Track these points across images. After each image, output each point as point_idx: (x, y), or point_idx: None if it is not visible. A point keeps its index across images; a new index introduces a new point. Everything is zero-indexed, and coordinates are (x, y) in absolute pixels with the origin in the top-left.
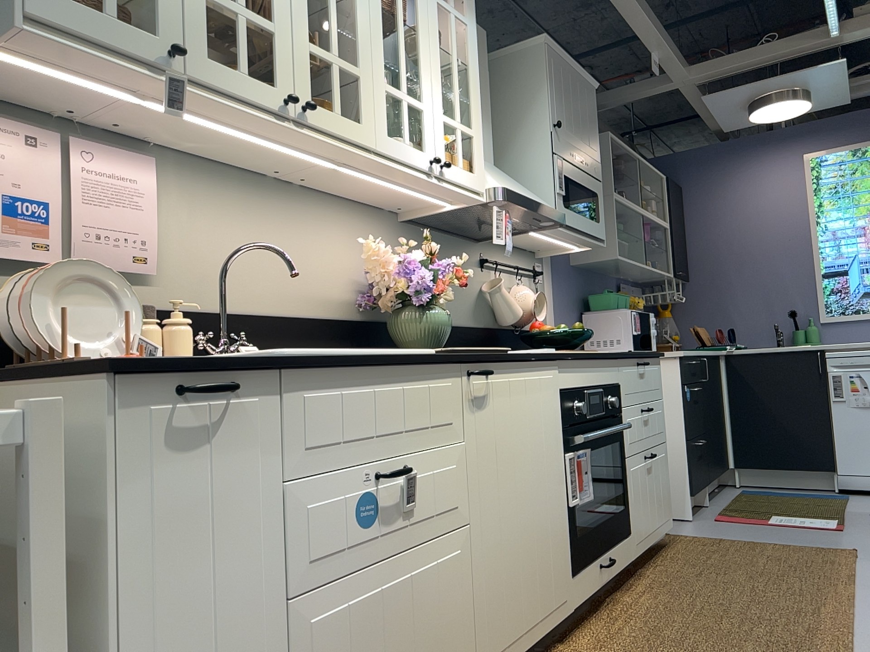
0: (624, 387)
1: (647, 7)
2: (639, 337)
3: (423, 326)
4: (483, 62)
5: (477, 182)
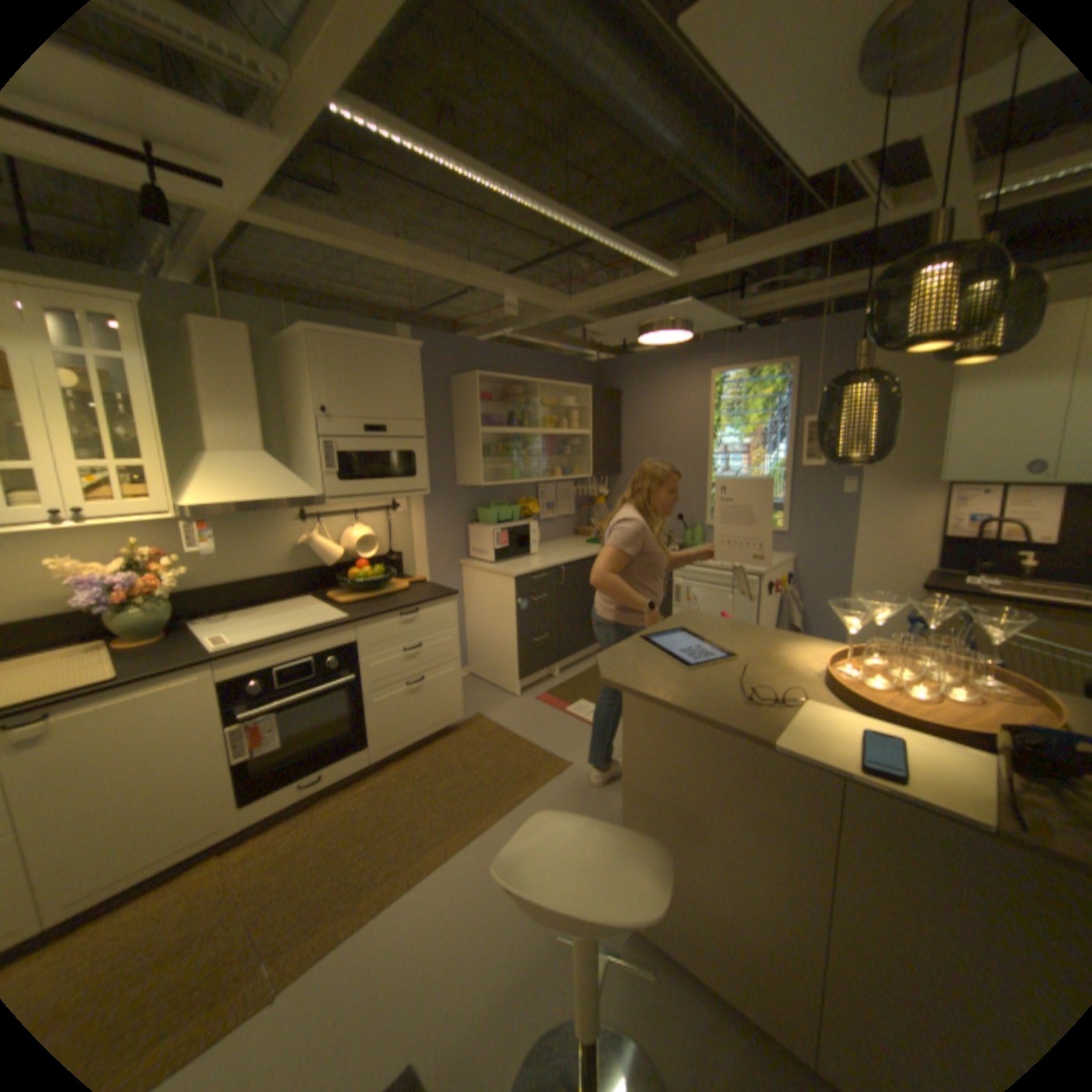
0: (364, 643)
1: (460, 262)
2: (503, 550)
3: (117, 625)
4: (237, 357)
5: (152, 506)
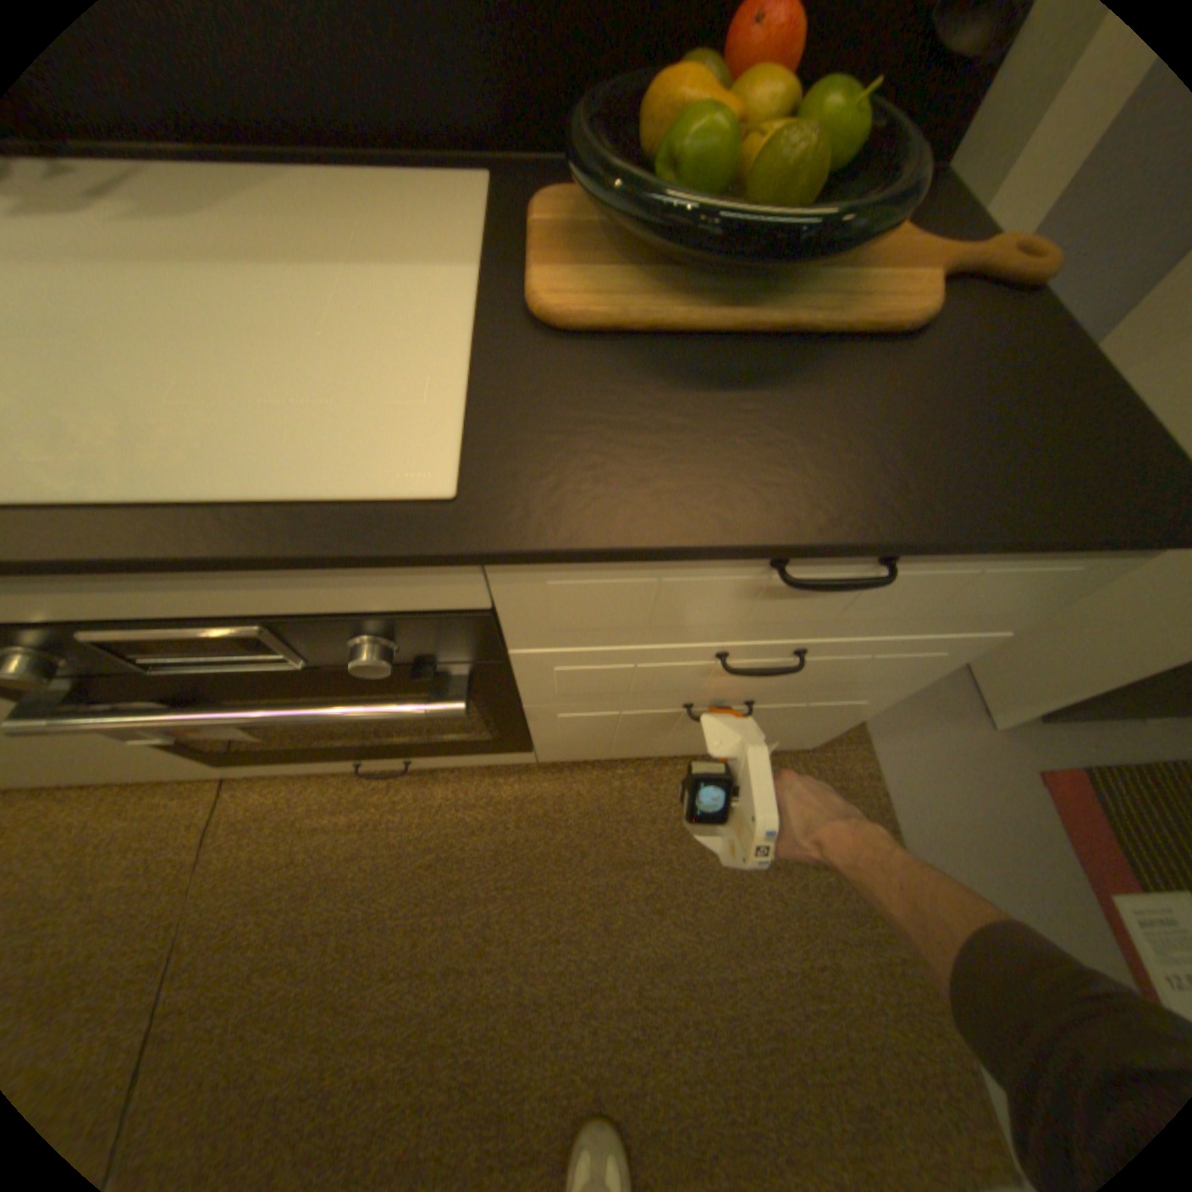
0: (533, 616)
1: None
2: None
3: None
4: None
5: None
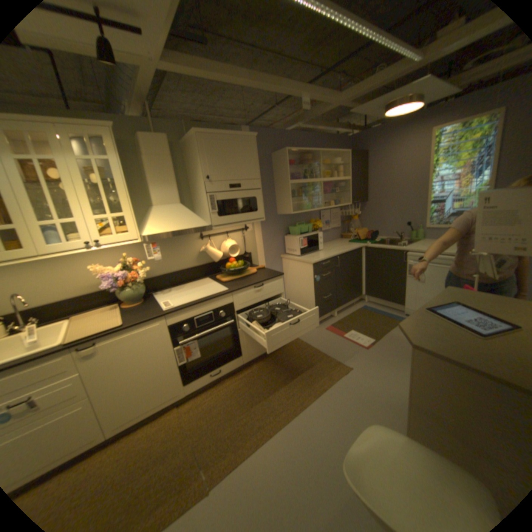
0: (237, 303)
1: (276, 78)
2: (304, 249)
3: (121, 297)
4: (162, 153)
5: (130, 237)
